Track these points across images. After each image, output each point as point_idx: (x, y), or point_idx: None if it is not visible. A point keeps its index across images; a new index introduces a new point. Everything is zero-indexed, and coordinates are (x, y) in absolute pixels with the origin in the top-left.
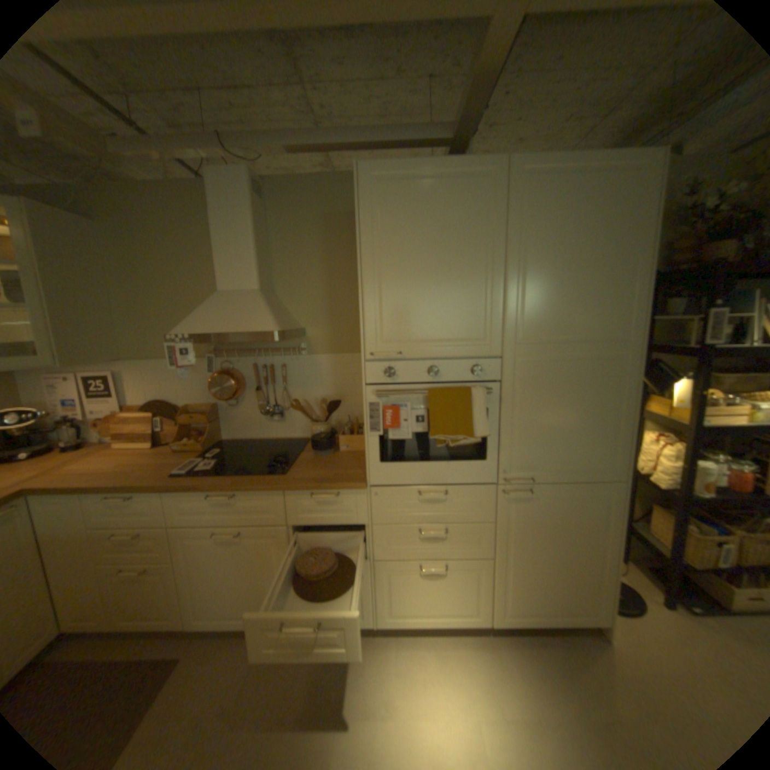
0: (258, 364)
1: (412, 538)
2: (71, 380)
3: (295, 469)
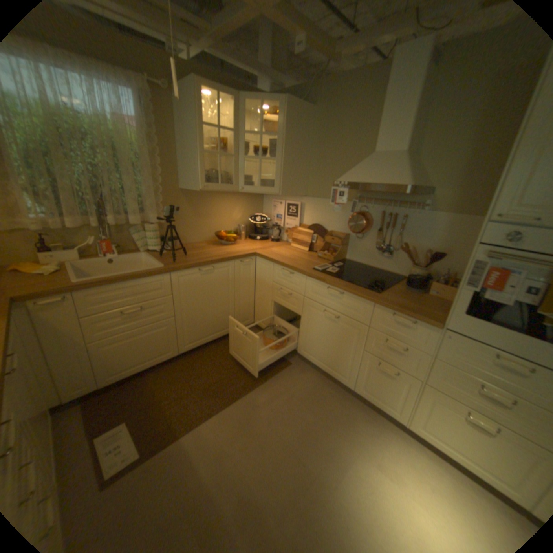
0: (385, 211)
1: (471, 387)
2: (282, 203)
3: (387, 292)
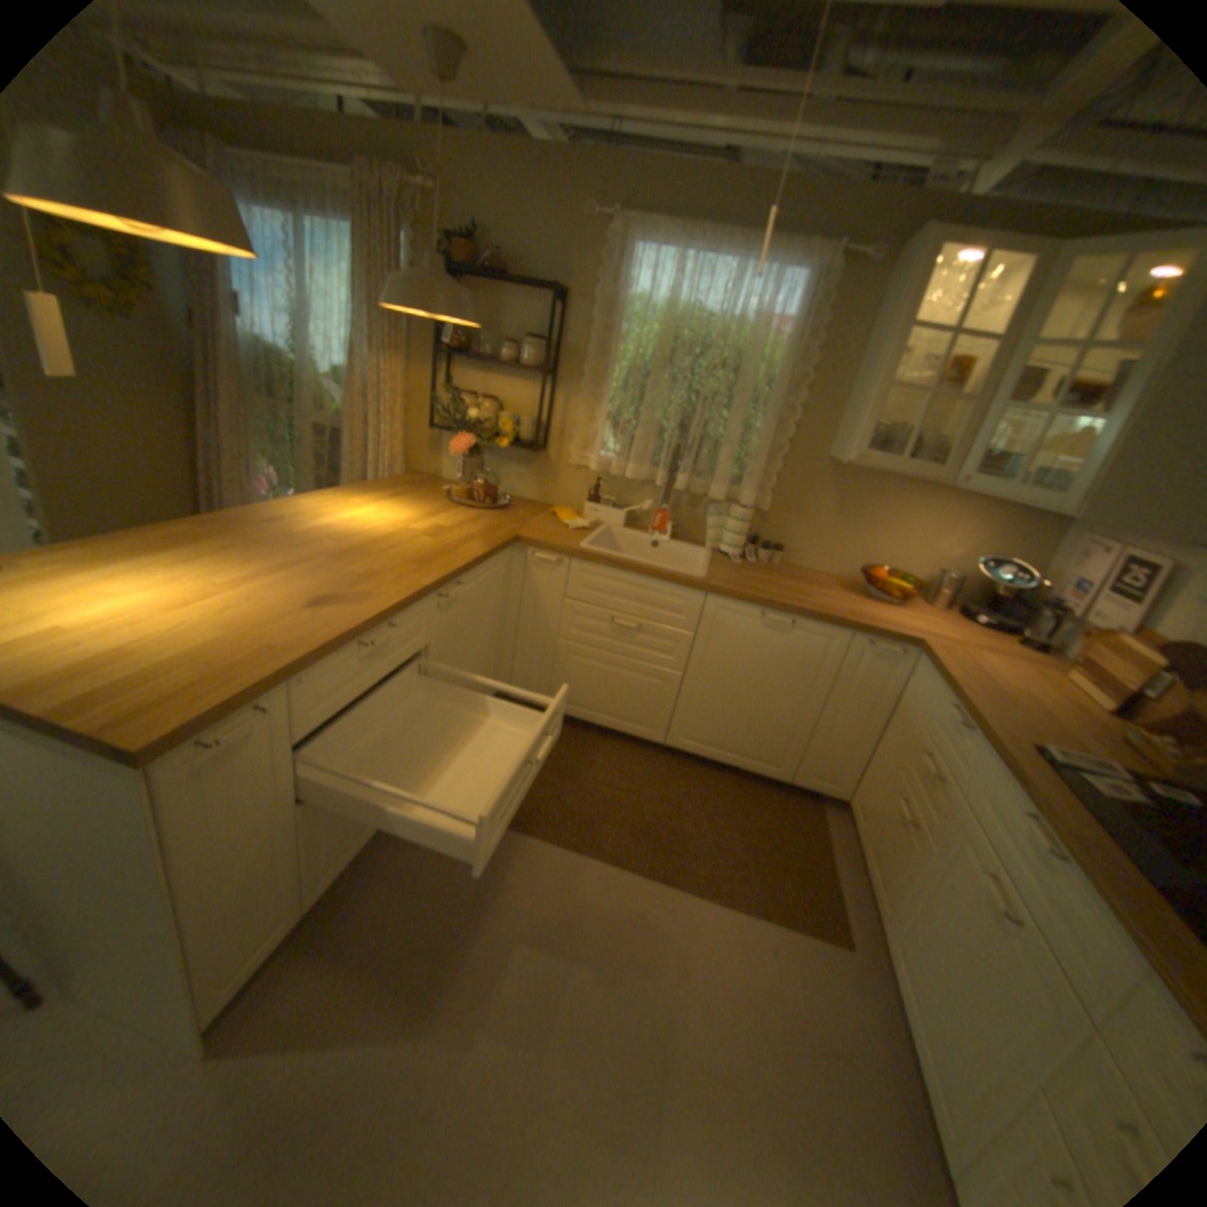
0: None
1: None
2: (1114, 553)
3: None
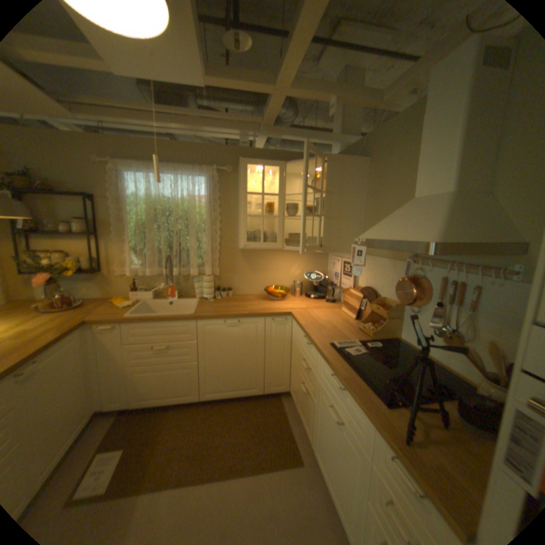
0: (450, 279)
1: None
2: (340, 261)
3: (410, 414)
